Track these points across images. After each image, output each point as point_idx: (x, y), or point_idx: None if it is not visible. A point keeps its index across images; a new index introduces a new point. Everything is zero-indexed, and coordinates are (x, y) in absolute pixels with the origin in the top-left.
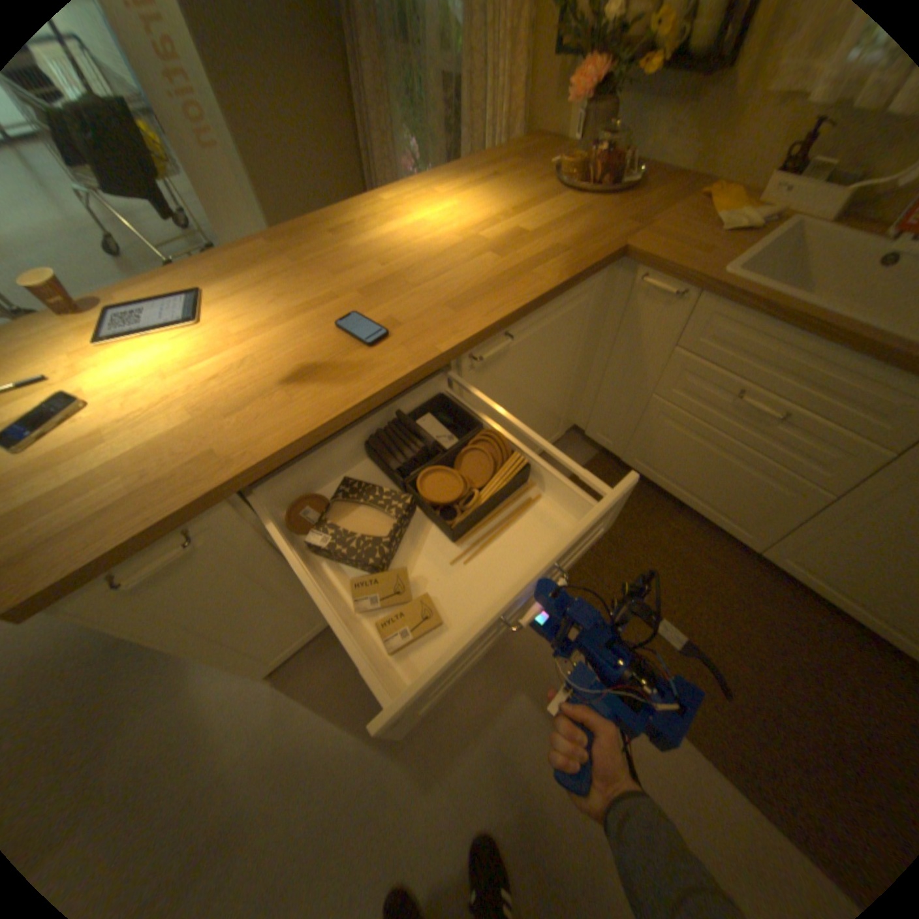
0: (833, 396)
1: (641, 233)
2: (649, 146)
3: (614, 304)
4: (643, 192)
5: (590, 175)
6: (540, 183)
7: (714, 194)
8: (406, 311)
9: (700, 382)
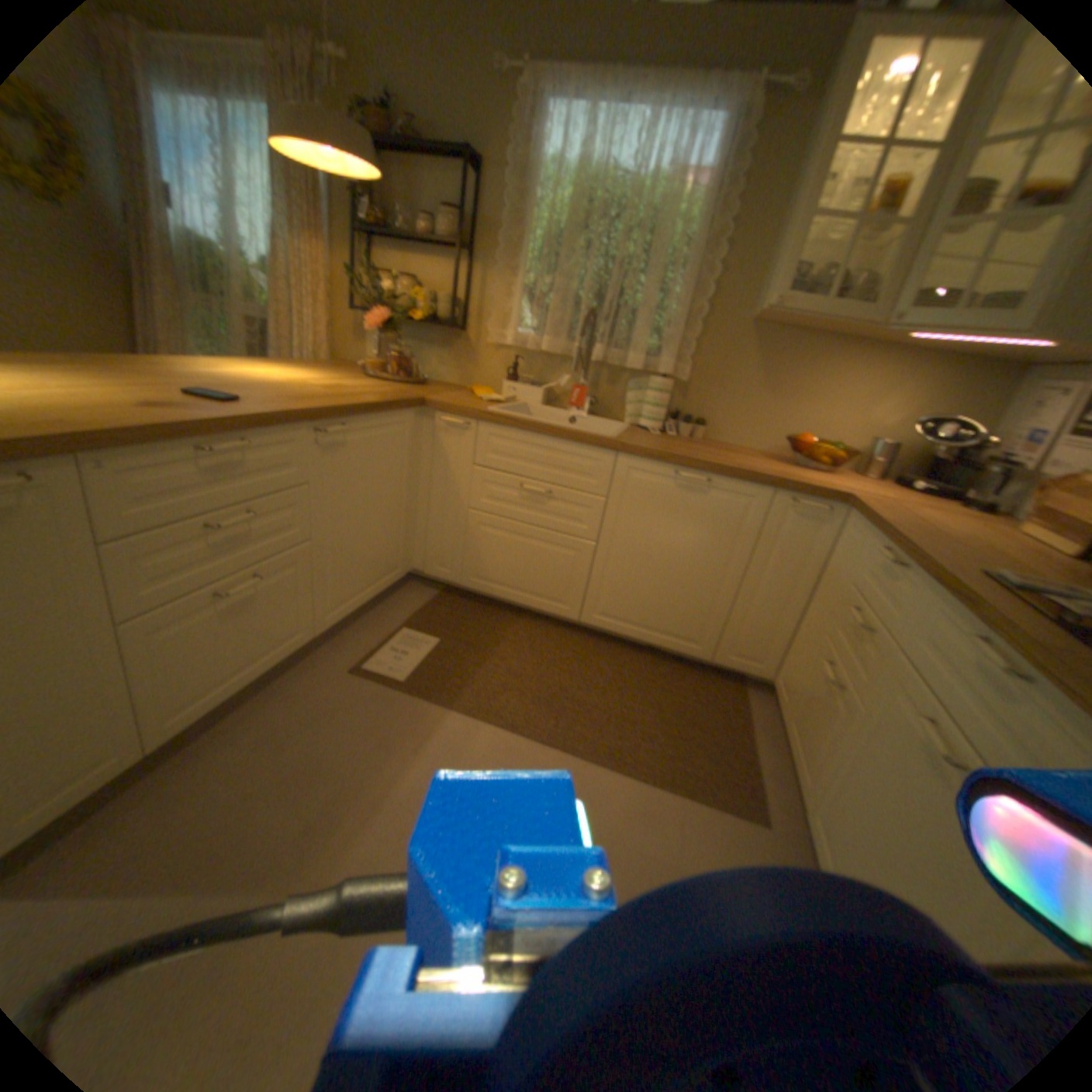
0: (565, 473)
1: (433, 397)
2: (429, 372)
3: (425, 446)
4: (430, 388)
5: (391, 373)
6: (352, 376)
7: (474, 390)
8: (254, 397)
9: (496, 488)
